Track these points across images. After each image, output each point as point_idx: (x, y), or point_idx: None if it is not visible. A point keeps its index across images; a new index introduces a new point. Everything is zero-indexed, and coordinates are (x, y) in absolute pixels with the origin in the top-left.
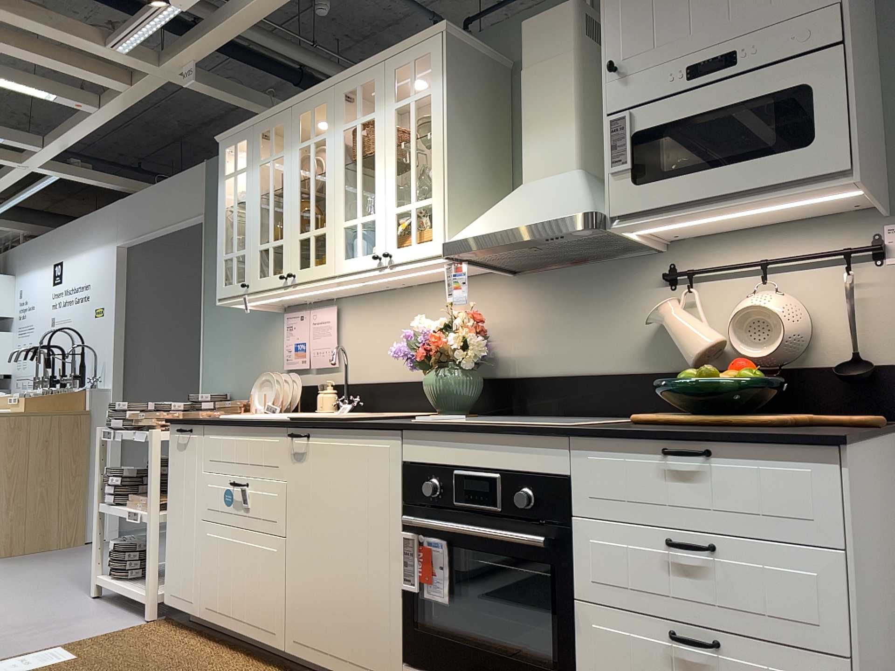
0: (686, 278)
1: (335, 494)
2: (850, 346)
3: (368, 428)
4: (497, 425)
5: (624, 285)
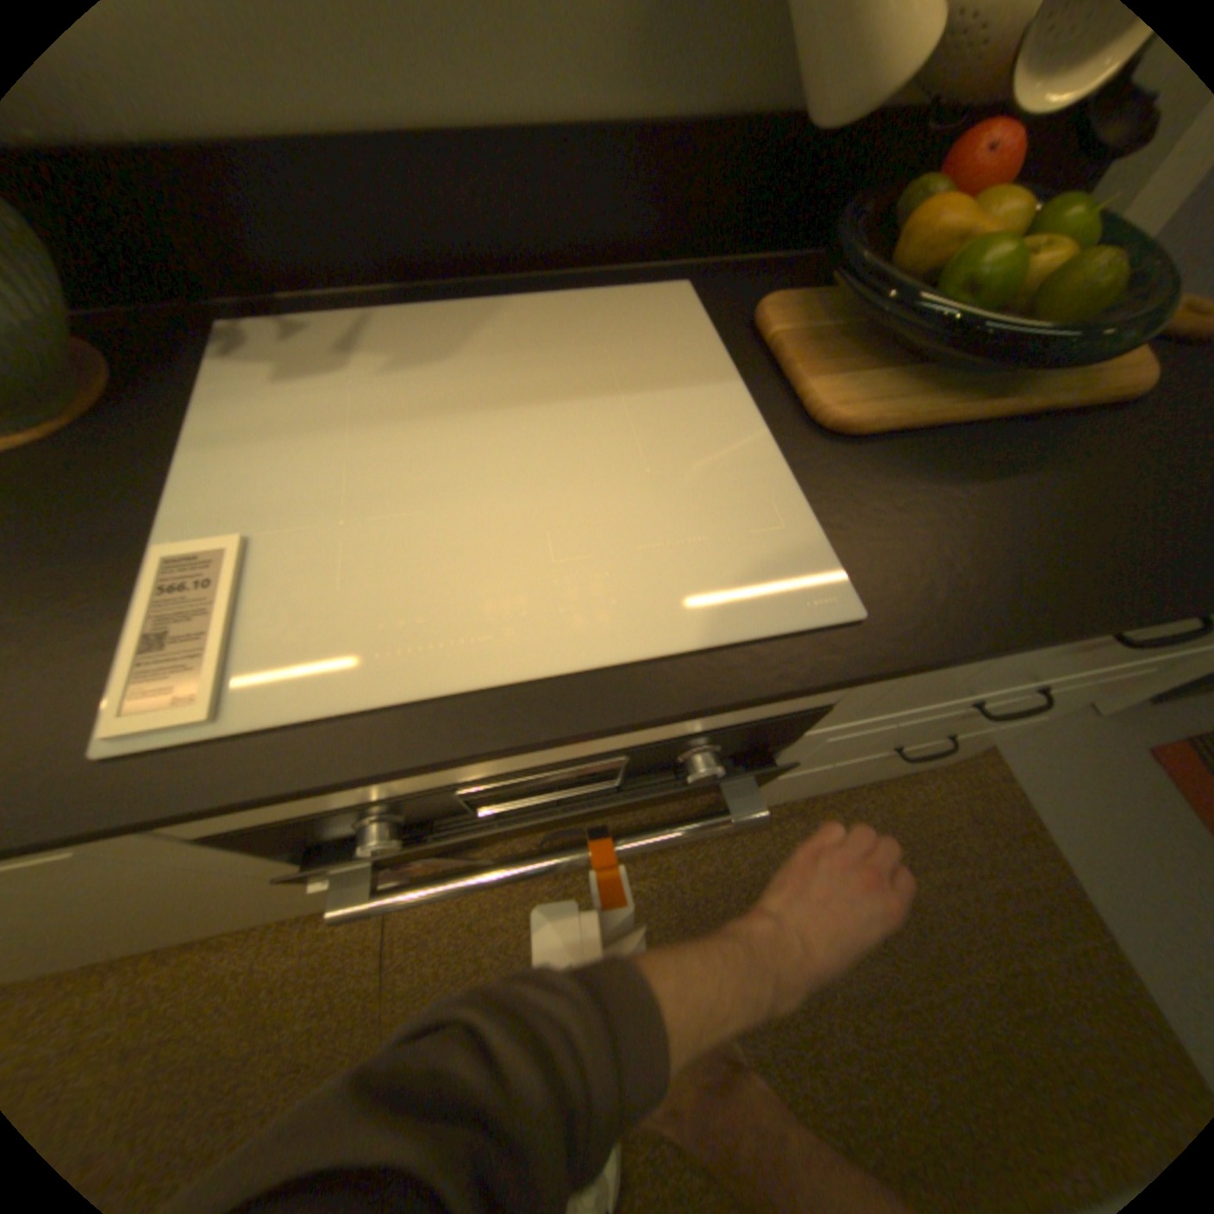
0: None
1: None
2: None
3: None
4: (589, 675)
5: None
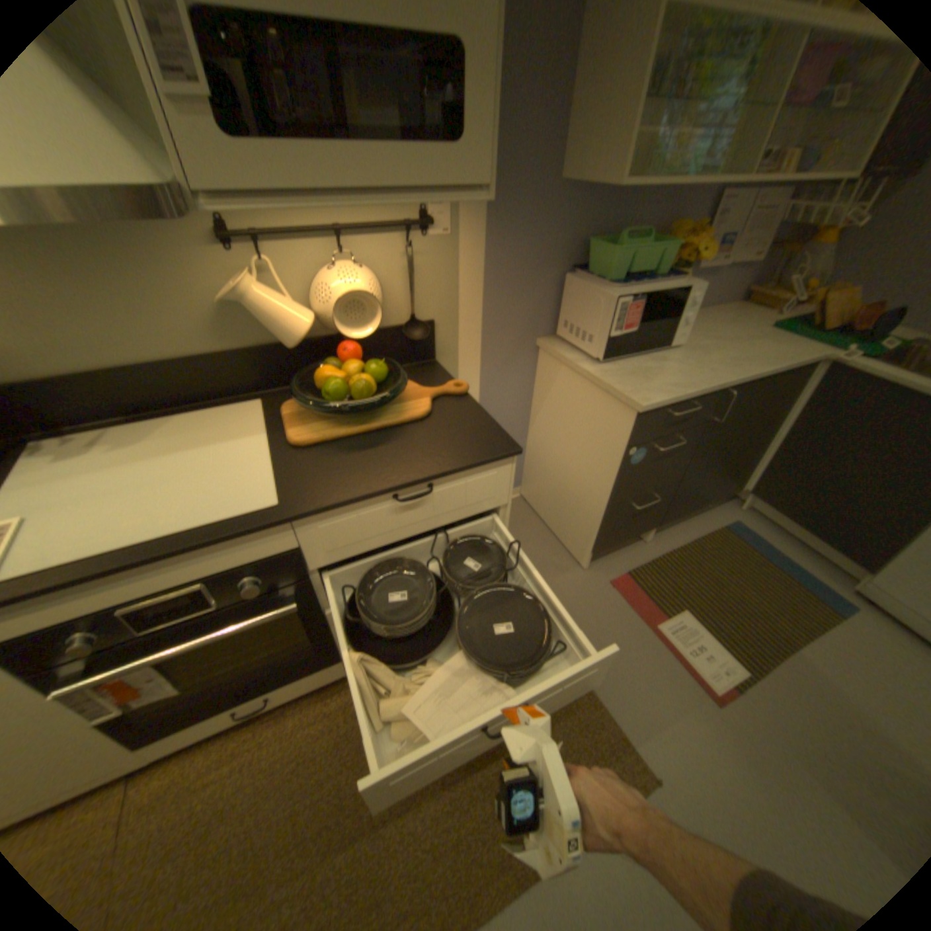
0: (242, 234)
1: None
2: (409, 308)
3: None
4: (161, 538)
5: (149, 238)
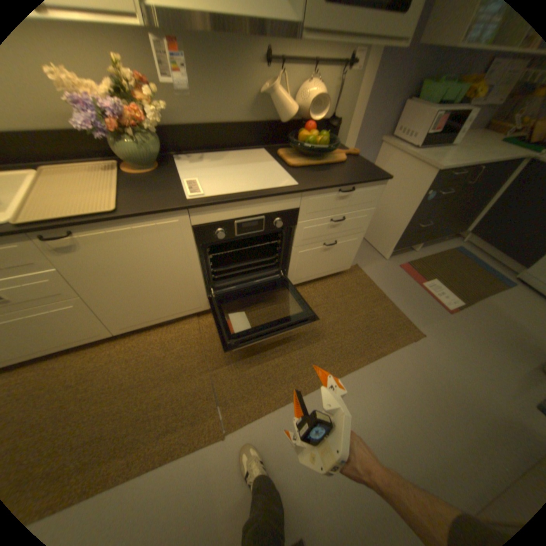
0: (276, 58)
1: (128, 259)
2: (333, 109)
3: (154, 214)
4: (258, 191)
5: (240, 56)
